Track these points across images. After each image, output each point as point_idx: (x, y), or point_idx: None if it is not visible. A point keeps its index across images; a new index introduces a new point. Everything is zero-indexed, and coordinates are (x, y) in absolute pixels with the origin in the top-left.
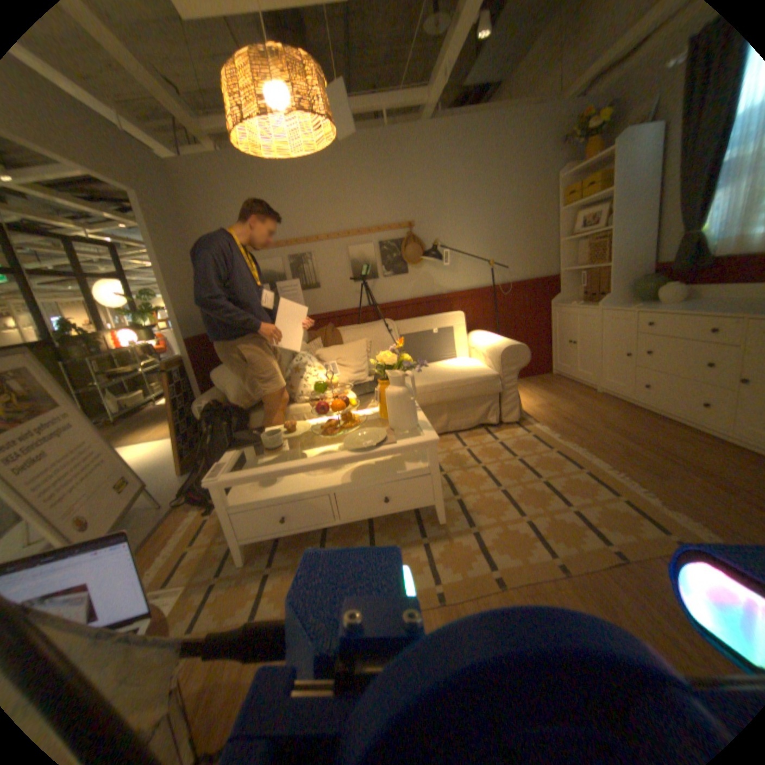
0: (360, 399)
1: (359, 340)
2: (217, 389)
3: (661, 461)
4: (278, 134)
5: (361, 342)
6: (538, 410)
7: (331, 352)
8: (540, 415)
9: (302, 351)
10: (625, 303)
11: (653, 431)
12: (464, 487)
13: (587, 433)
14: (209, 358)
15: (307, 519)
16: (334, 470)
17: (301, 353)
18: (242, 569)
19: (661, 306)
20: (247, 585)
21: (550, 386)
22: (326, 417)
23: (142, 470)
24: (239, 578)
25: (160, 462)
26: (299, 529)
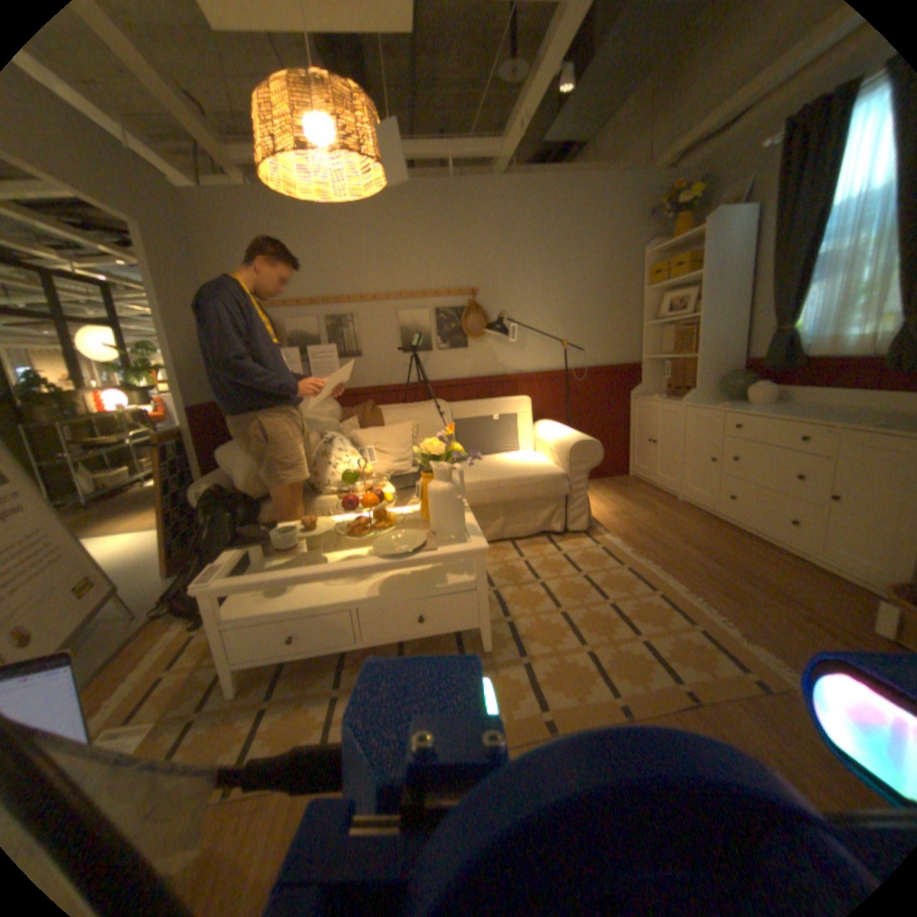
0: (399, 494)
1: (404, 423)
2: (222, 471)
3: (744, 585)
4: (319, 173)
5: (406, 425)
6: (610, 518)
7: (369, 435)
8: (611, 524)
9: (334, 431)
10: (712, 401)
11: (737, 549)
12: (517, 607)
13: (663, 548)
14: (216, 433)
15: (321, 640)
16: (359, 580)
17: (331, 434)
18: (233, 702)
19: (750, 407)
20: (237, 723)
21: (625, 491)
22: (356, 514)
23: (116, 568)
24: (228, 714)
25: (141, 559)
26: (309, 652)
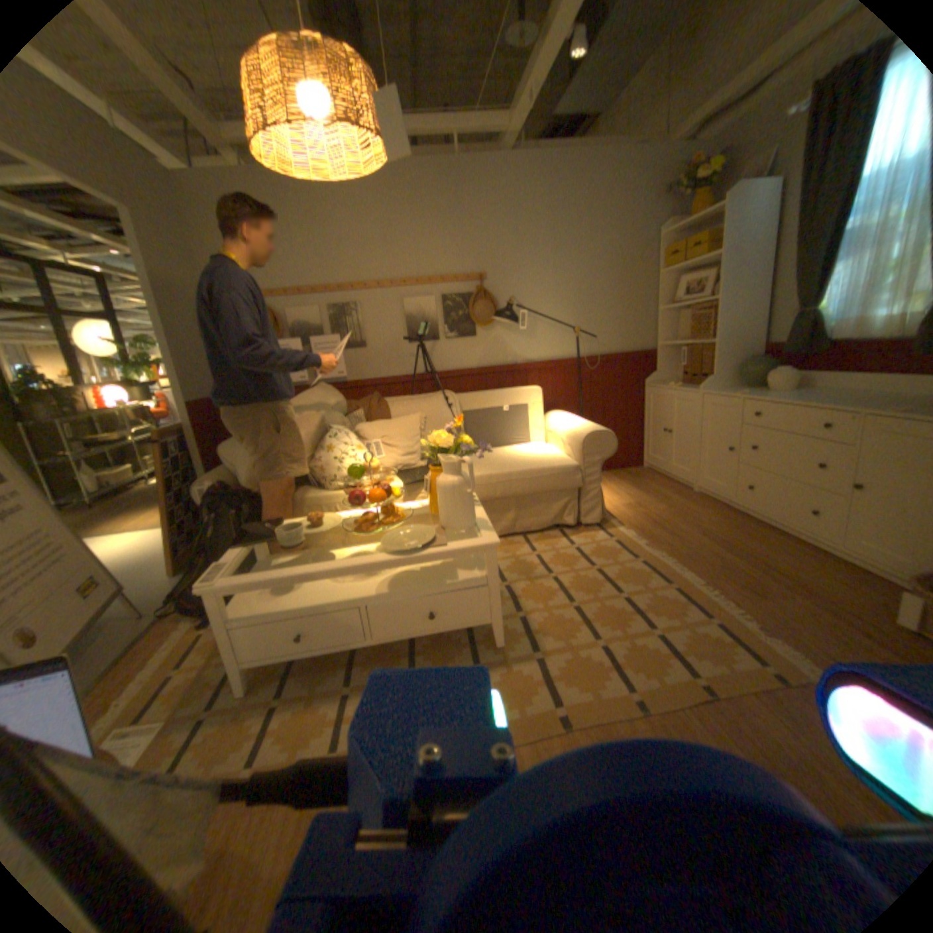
0: (407, 489)
1: (411, 415)
2: (225, 468)
3: (762, 577)
4: (315, 150)
5: (413, 418)
6: (624, 510)
7: (375, 428)
8: (625, 517)
9: (339, 425)
10: (730, 388)
11: (754, 541)
12: (530, 602)
13: (679, 540)
14: (219, 428)
15: (330, 638)
16: (368, 576)
17: (337, 428)
18: (243, 701)
19: (770, 394)
20: (248, 721)
21: (639, 482)
22: (363, 509)
23: (122, 567)
24: (238, 712)
25: (147, 558)
26: (319, 650)
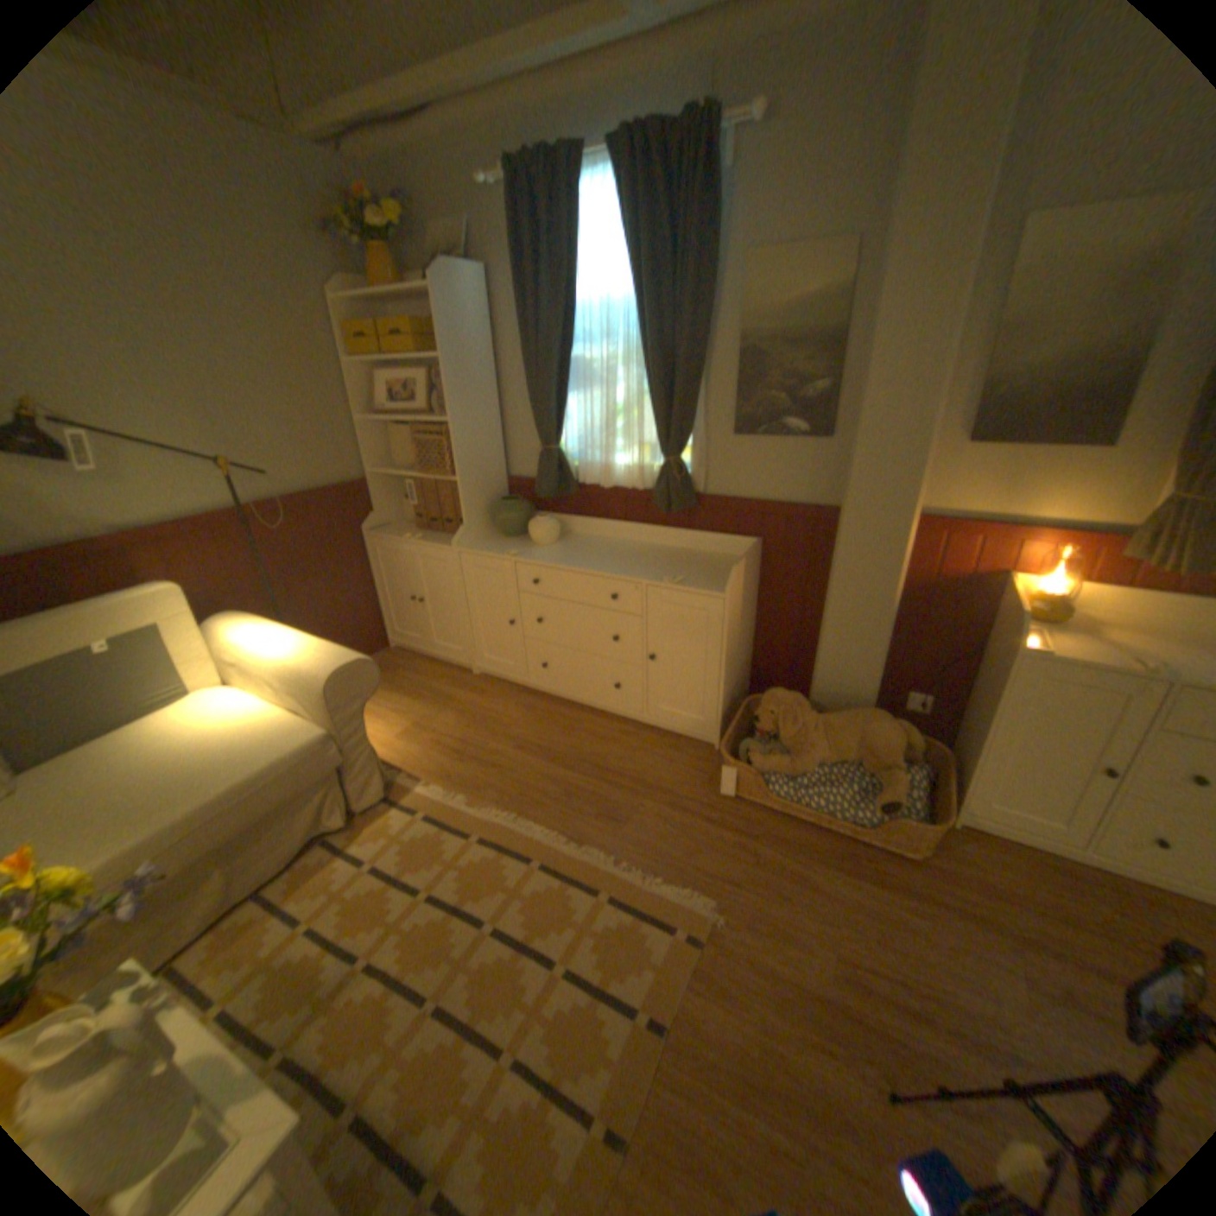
0: None
1: None
2: None
3: (604, 788)
4: None
5: None
6: (404, 746)
7: None
8: (412, 759)
9: None
10: (488, 542)
11: (571, 733)
12: (349, 1062)
13: (499, 771)
14: None
15: None
16: None
17: None
18: None
19: (540, 553)
20: None
21: (400, 680)
22: None
23: None
24: None
25: None
26: None
